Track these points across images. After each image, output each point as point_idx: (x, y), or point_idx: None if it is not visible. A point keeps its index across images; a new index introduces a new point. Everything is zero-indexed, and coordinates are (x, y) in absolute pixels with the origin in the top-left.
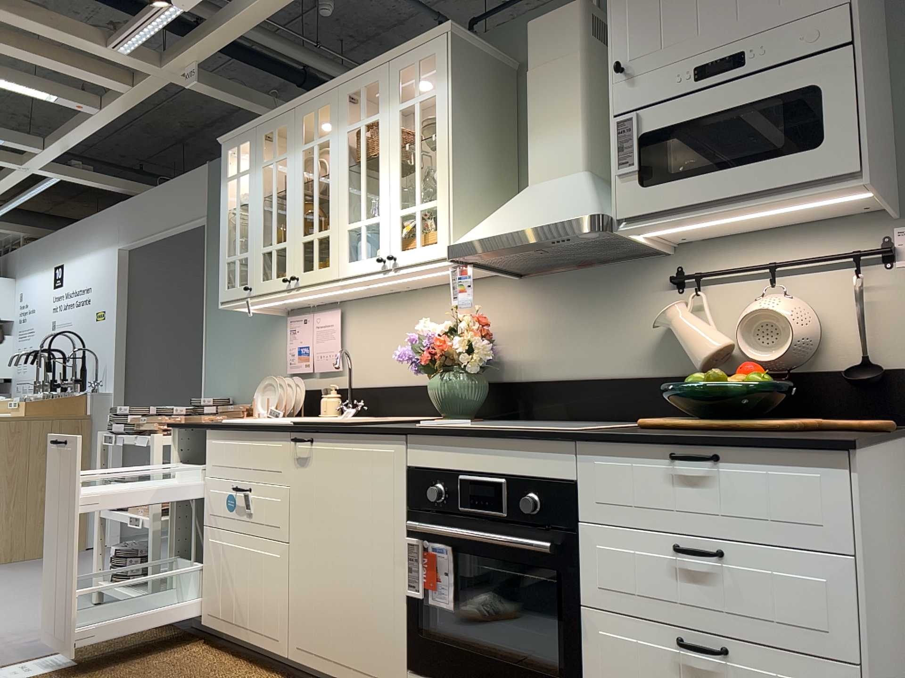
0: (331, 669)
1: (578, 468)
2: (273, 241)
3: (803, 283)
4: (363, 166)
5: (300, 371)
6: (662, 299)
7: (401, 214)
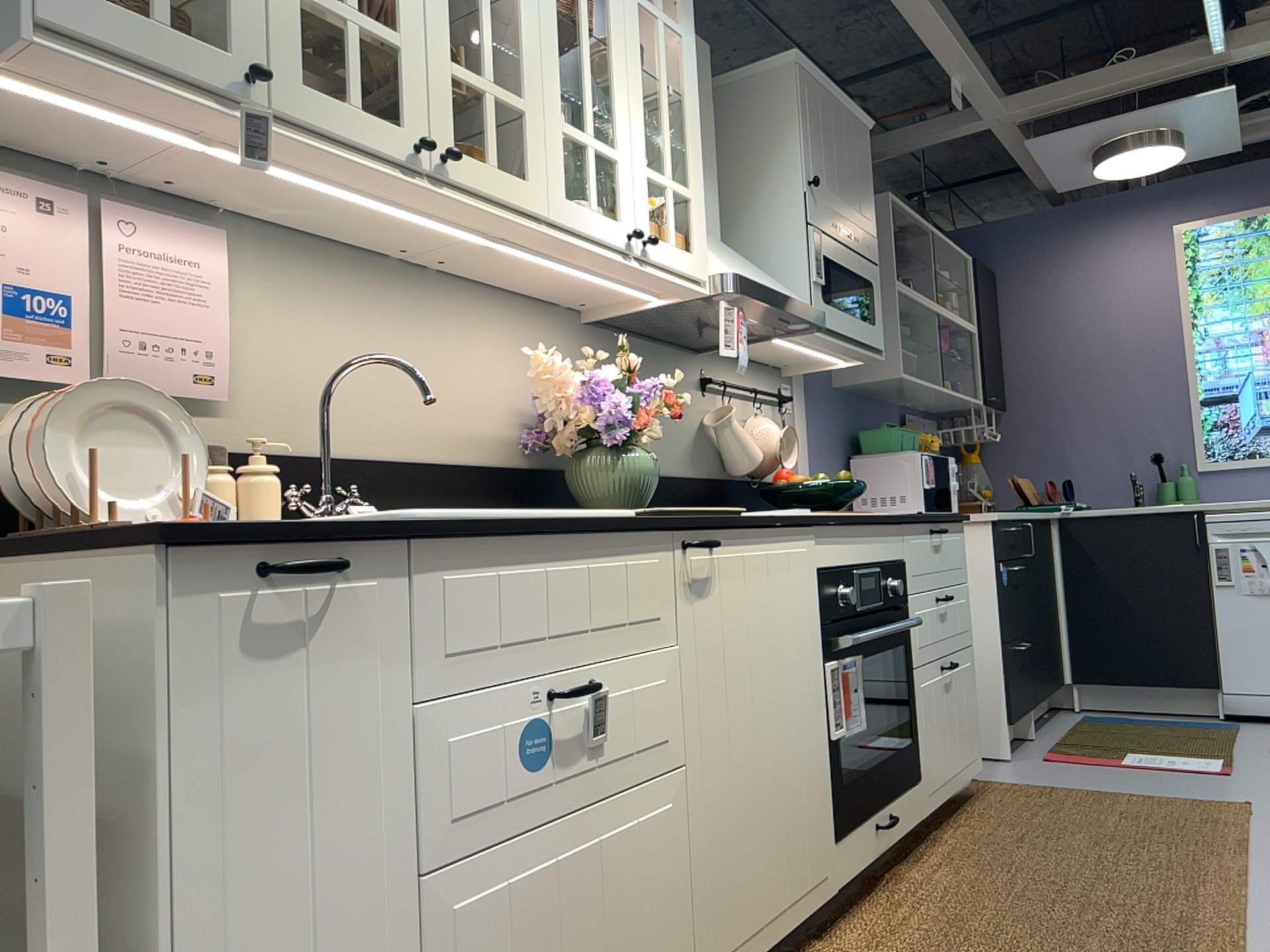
0: (765, 939)
1: (906, 548)
2: (353, 1)
3: (759, 410)
4: (587, 36)
5: (12, 372)
6: (697, 398)
7: (651, 177)
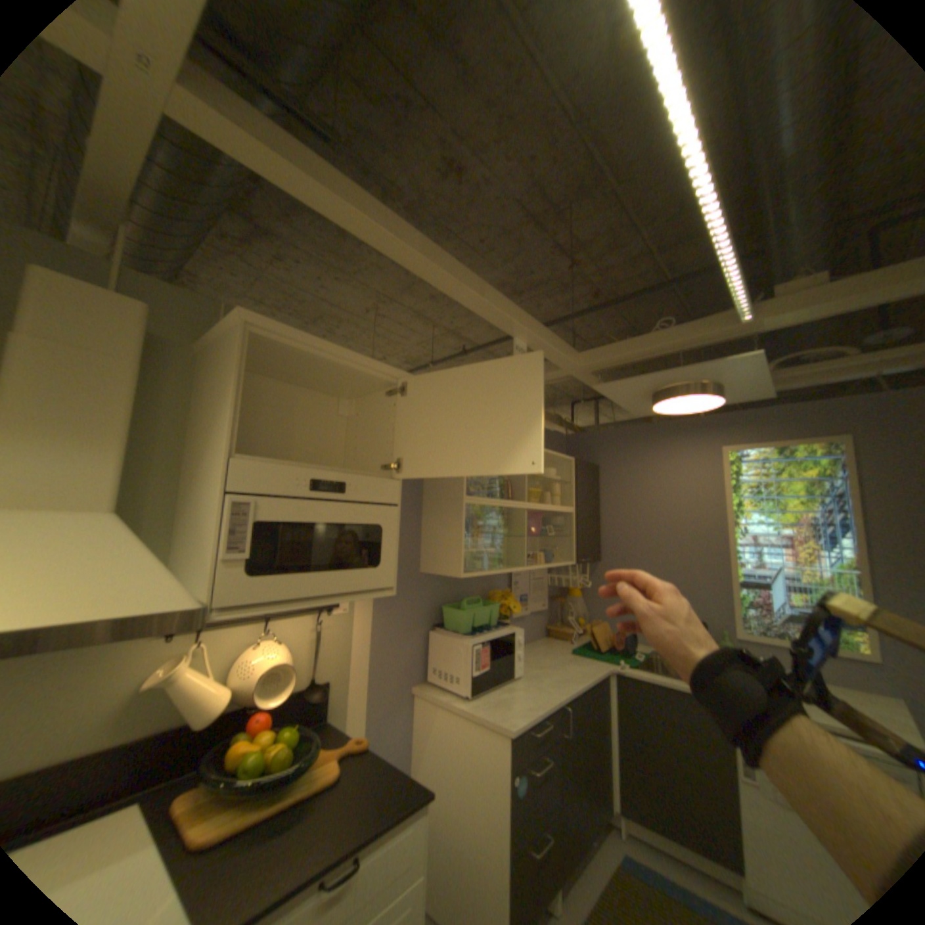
0: None
1: None
2: None
3: (281, 626)
4: None
5: None
6: (145, 649)
7: None
